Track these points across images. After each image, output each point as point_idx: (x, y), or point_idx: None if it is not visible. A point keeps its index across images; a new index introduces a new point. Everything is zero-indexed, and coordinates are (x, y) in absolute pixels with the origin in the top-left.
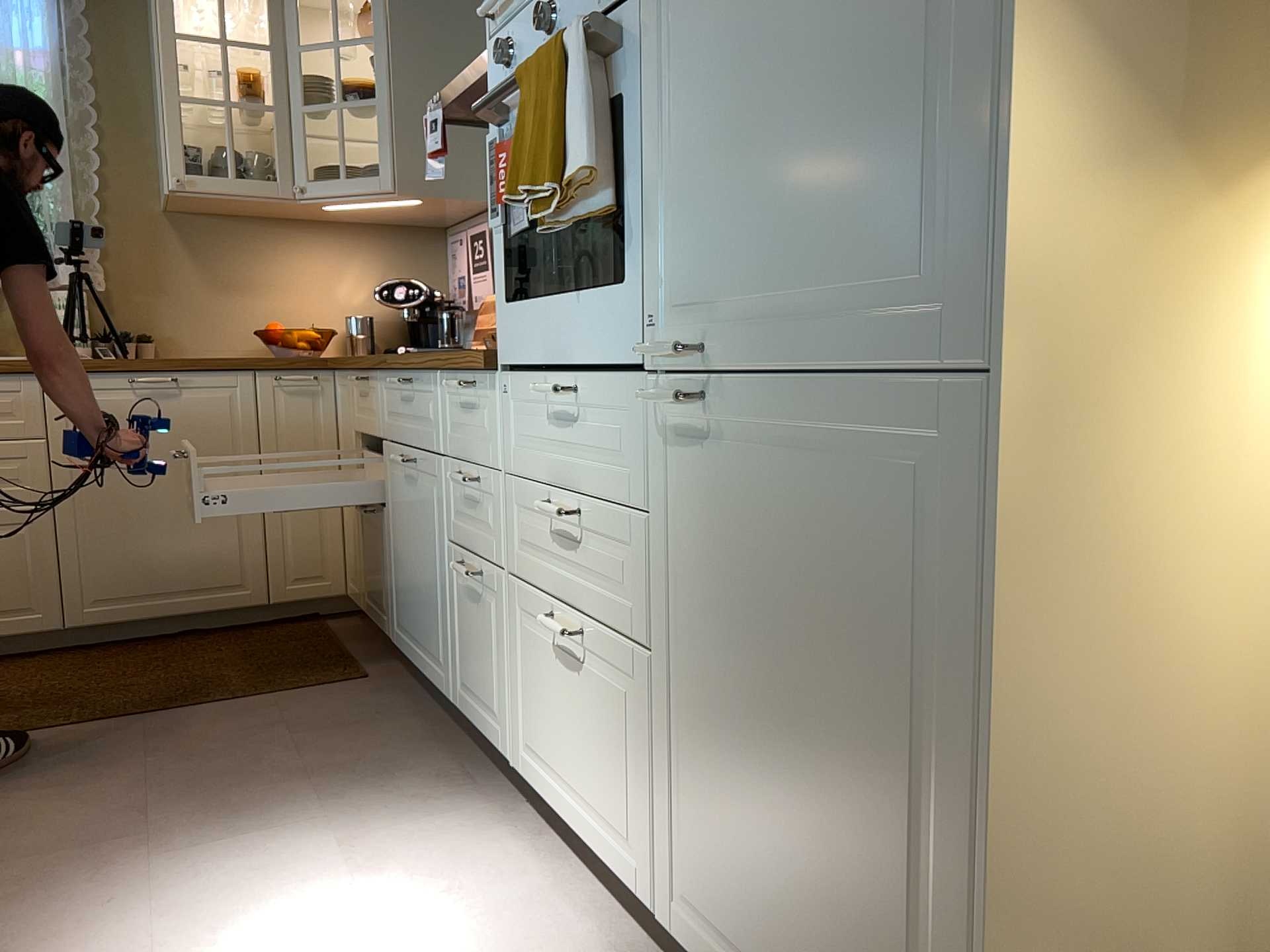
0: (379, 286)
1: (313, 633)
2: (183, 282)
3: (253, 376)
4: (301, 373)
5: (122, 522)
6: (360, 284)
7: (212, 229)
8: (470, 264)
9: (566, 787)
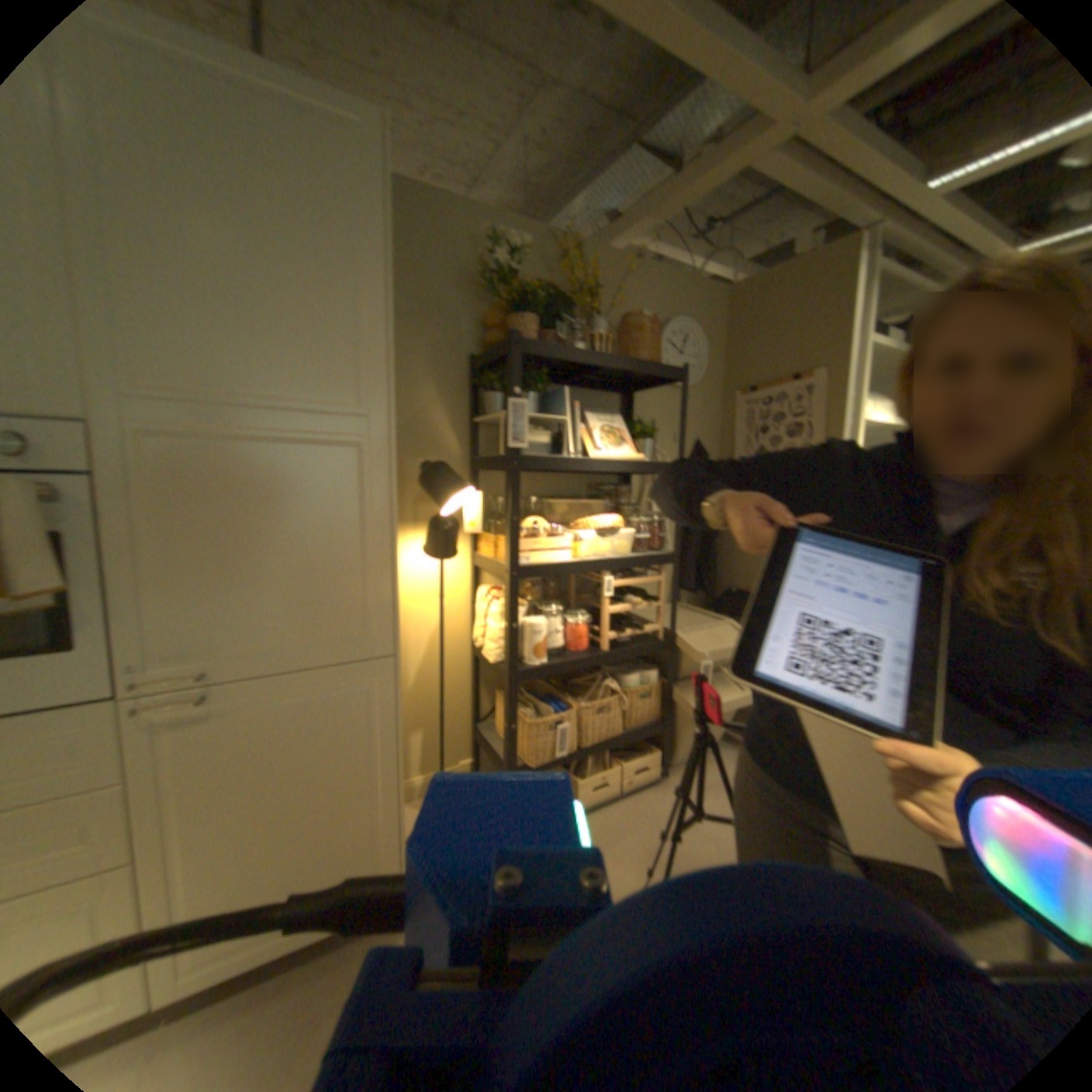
0: None
1: None
2: None
3: None
4: None
5: None
6: None
7: None
8: None
9: None
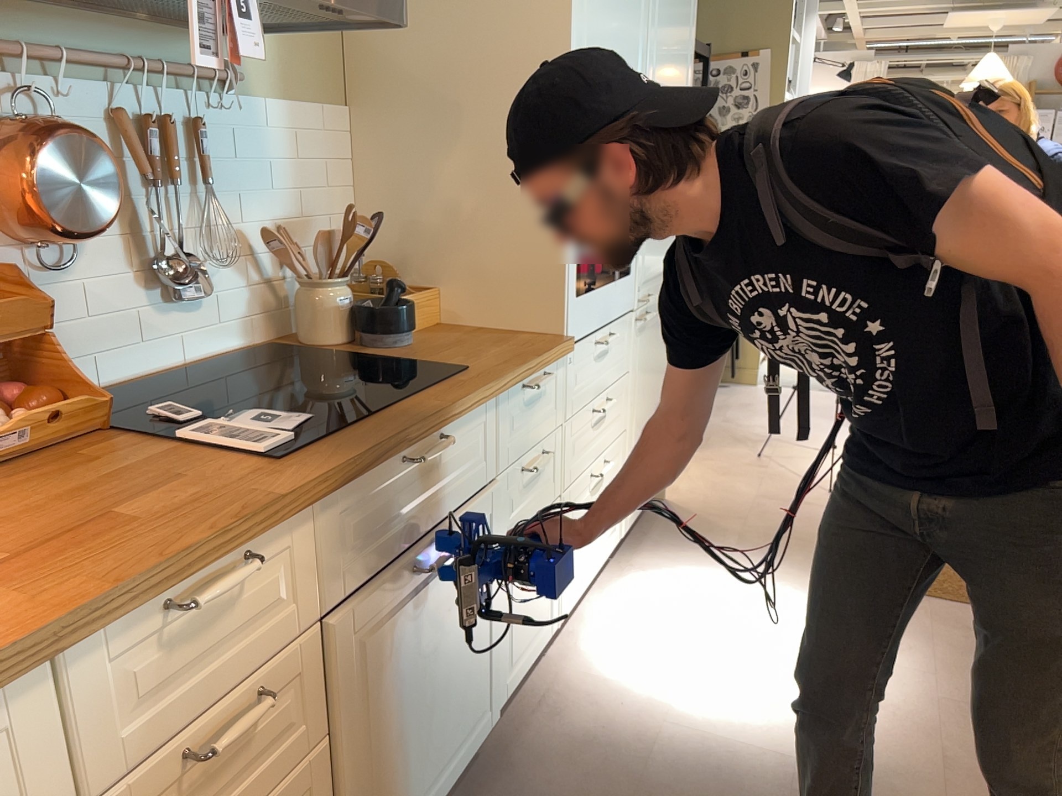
0: None
1: None
2: None
3: None
4: None
5: None
6: None
7: None
8: None
9: (589, 560)
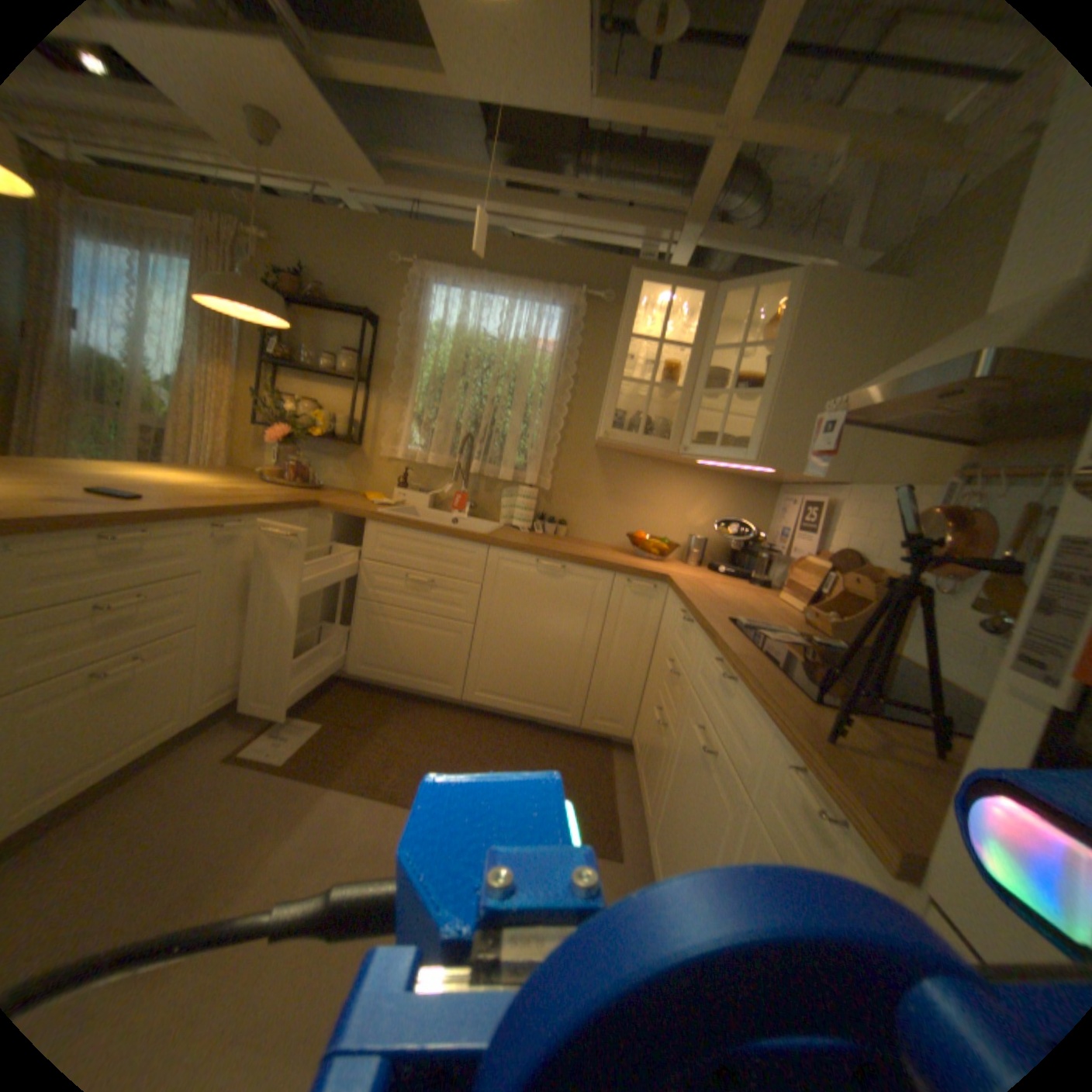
0: (718, 518)
1: (600, 766)
2: (593, 493)
3: (612, 577)
4: (645, 582)
5: (508, 648)
6: (705, 515)
7: (620, 463)
8: (799, 525)
9: None
